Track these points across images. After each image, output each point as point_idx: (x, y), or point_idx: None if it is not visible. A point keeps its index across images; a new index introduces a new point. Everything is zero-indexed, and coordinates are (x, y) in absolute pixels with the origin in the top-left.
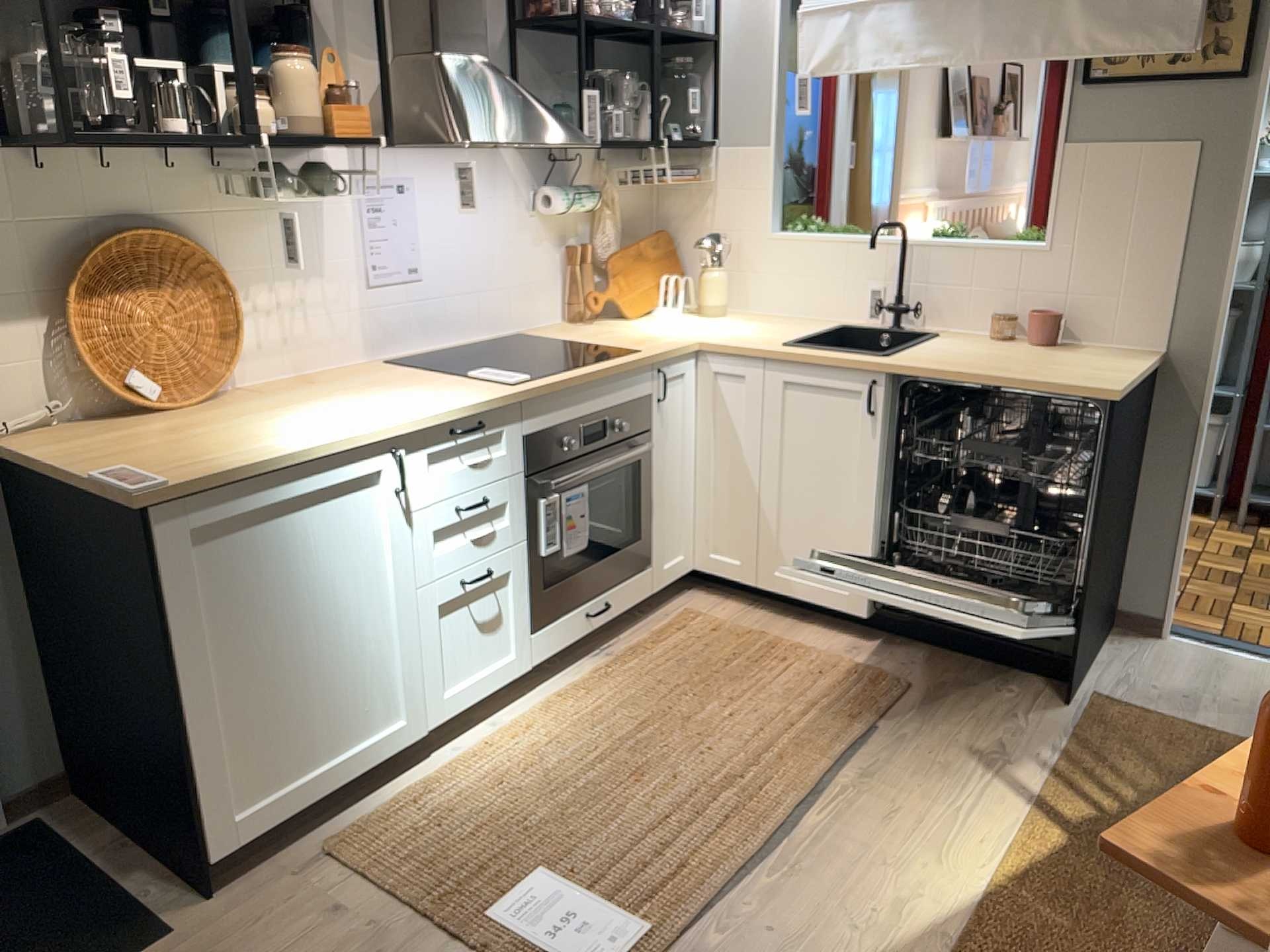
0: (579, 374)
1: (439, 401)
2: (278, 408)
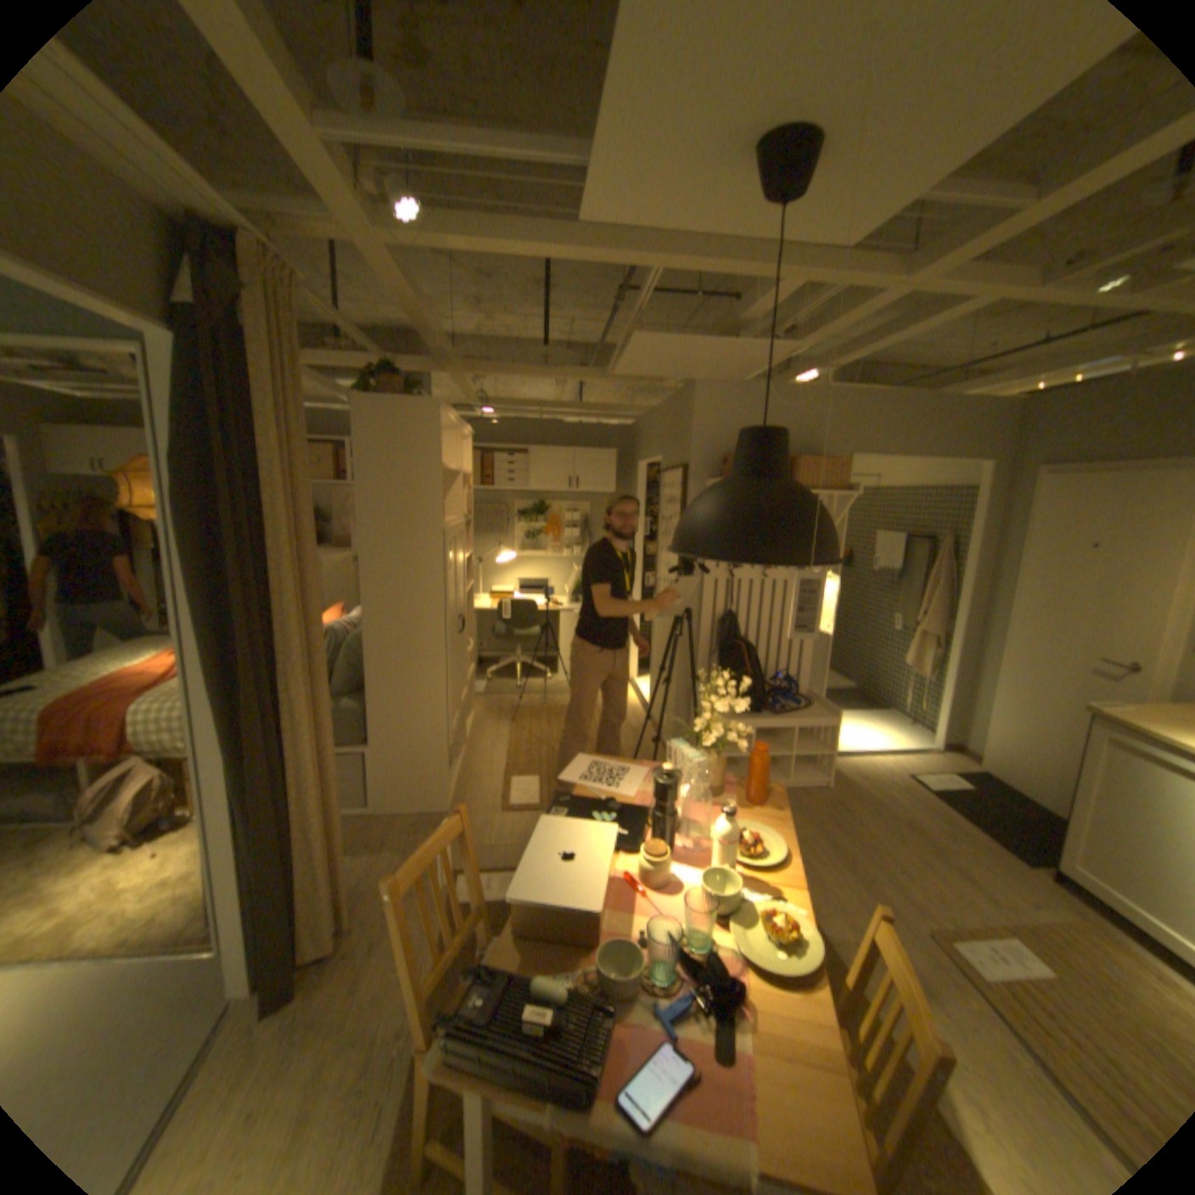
0: None
1: None
2: None
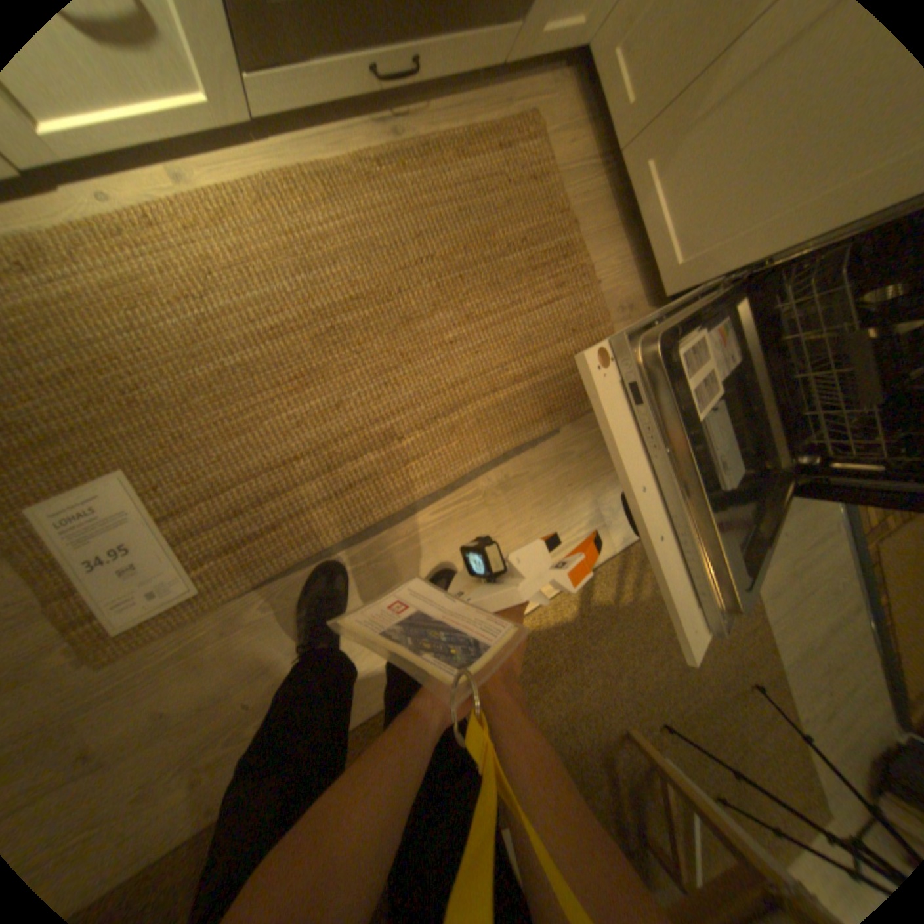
0: None
1: None
2: None
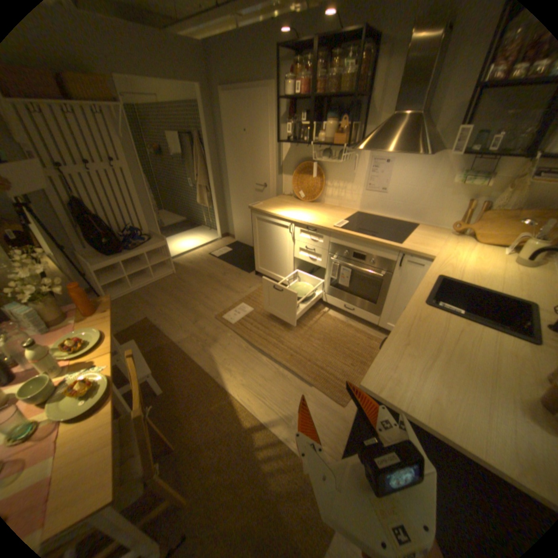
0: (354, 234)
1: (313, 220)
2: (306, 208)
